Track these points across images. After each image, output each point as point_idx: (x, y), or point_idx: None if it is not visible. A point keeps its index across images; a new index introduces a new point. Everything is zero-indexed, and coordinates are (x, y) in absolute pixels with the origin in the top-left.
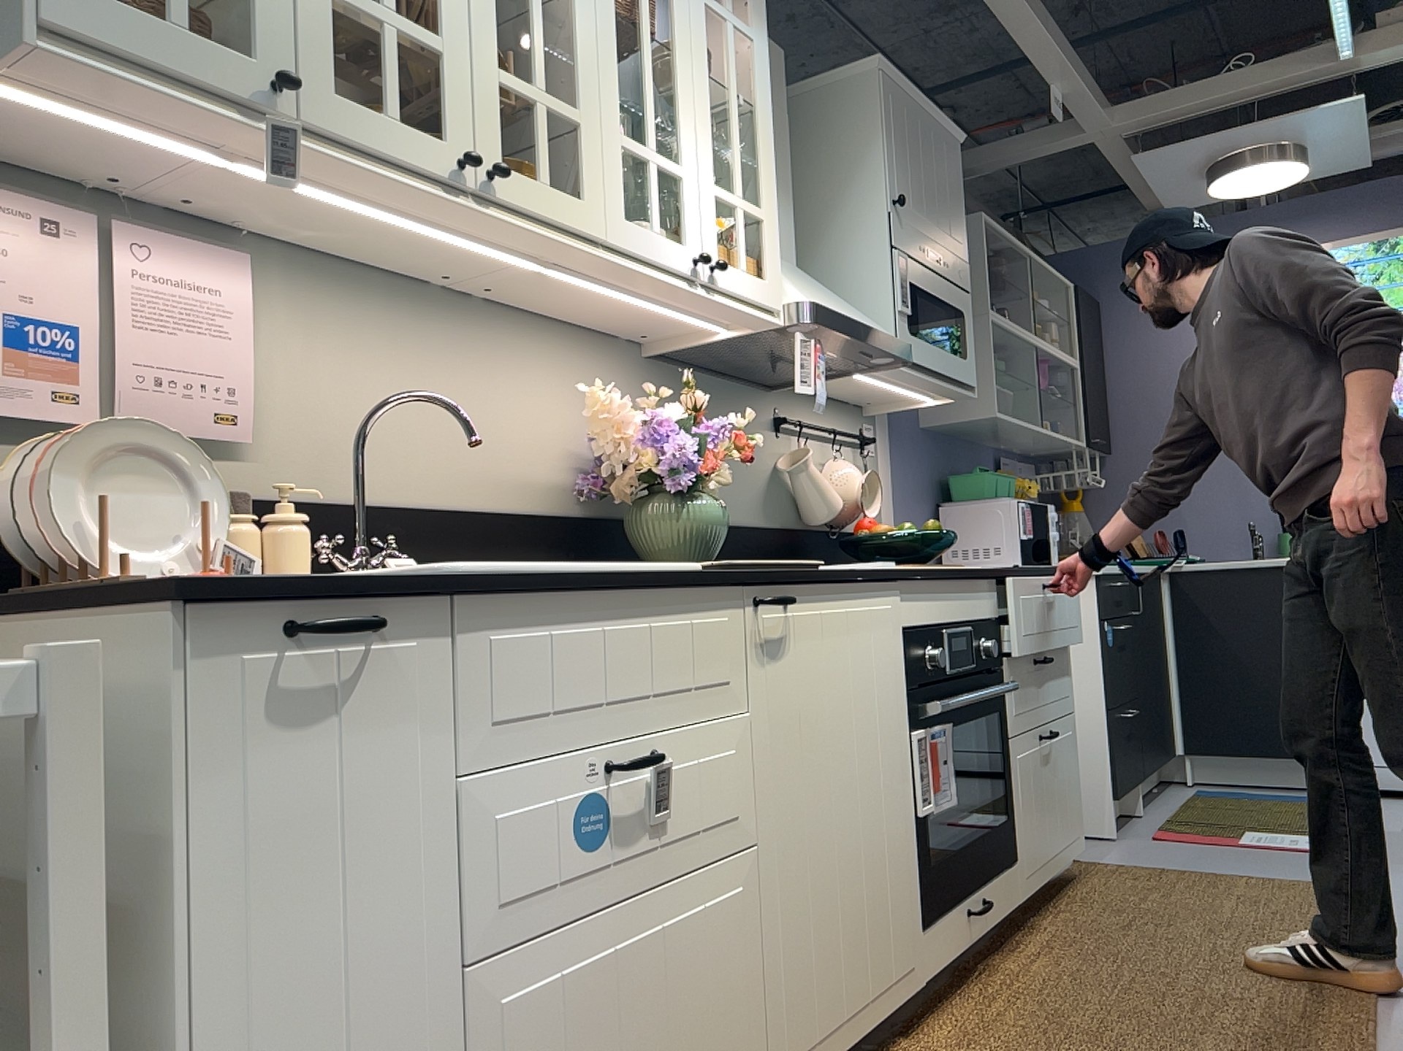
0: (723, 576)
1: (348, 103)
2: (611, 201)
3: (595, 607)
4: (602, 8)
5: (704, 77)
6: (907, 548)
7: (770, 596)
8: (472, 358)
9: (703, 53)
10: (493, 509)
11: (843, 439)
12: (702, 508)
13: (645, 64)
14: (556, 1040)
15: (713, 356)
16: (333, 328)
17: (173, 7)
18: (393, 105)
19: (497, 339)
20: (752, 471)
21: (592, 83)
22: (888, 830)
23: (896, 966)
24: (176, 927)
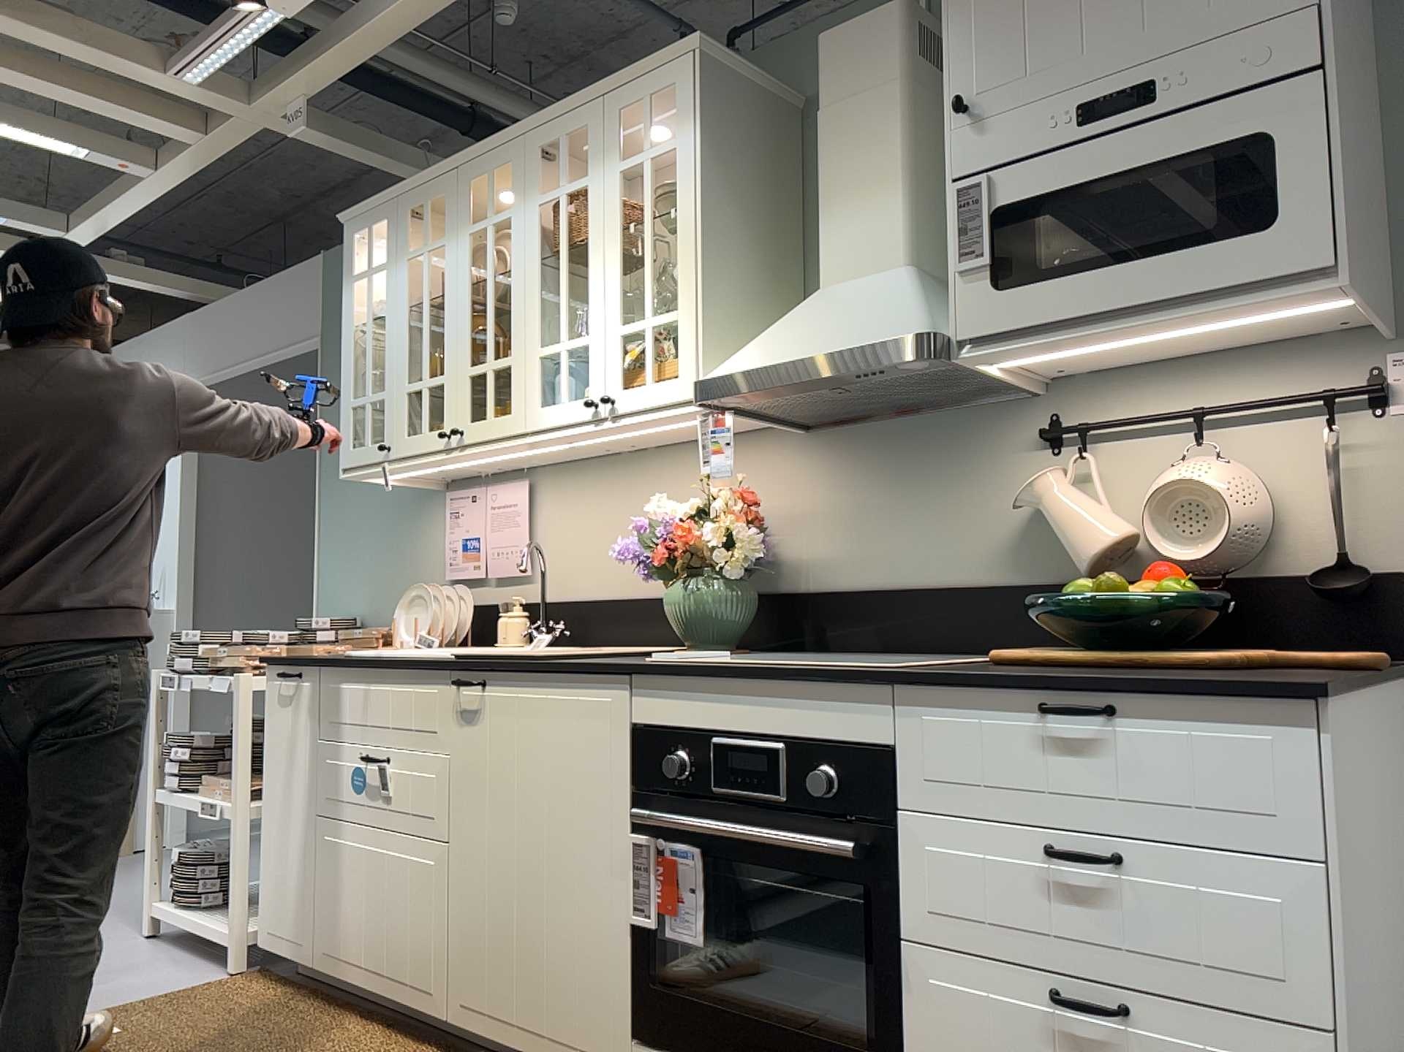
0: (428, 663)
1: (410, 437)
2: (527, 401)
3: (368, 676)
4: (528, 270)
5: (612, 240)
6: (1080, 620)
7: (465, 679)
8: (644, 491)
9: (612, 220)
10: (652, 595)
11: (1266, 411)
12: (683, 593)
13: (560, 278)
14: (341, 869)
15: (833, 413)
16: (568, 500)
17: (366, 439)
18: (424, 426)
19: (662, 470)
20: (982, 515)
21: (519, 329)
22: (580, 908)
23: (580, 1037)
24: (265, 758)
